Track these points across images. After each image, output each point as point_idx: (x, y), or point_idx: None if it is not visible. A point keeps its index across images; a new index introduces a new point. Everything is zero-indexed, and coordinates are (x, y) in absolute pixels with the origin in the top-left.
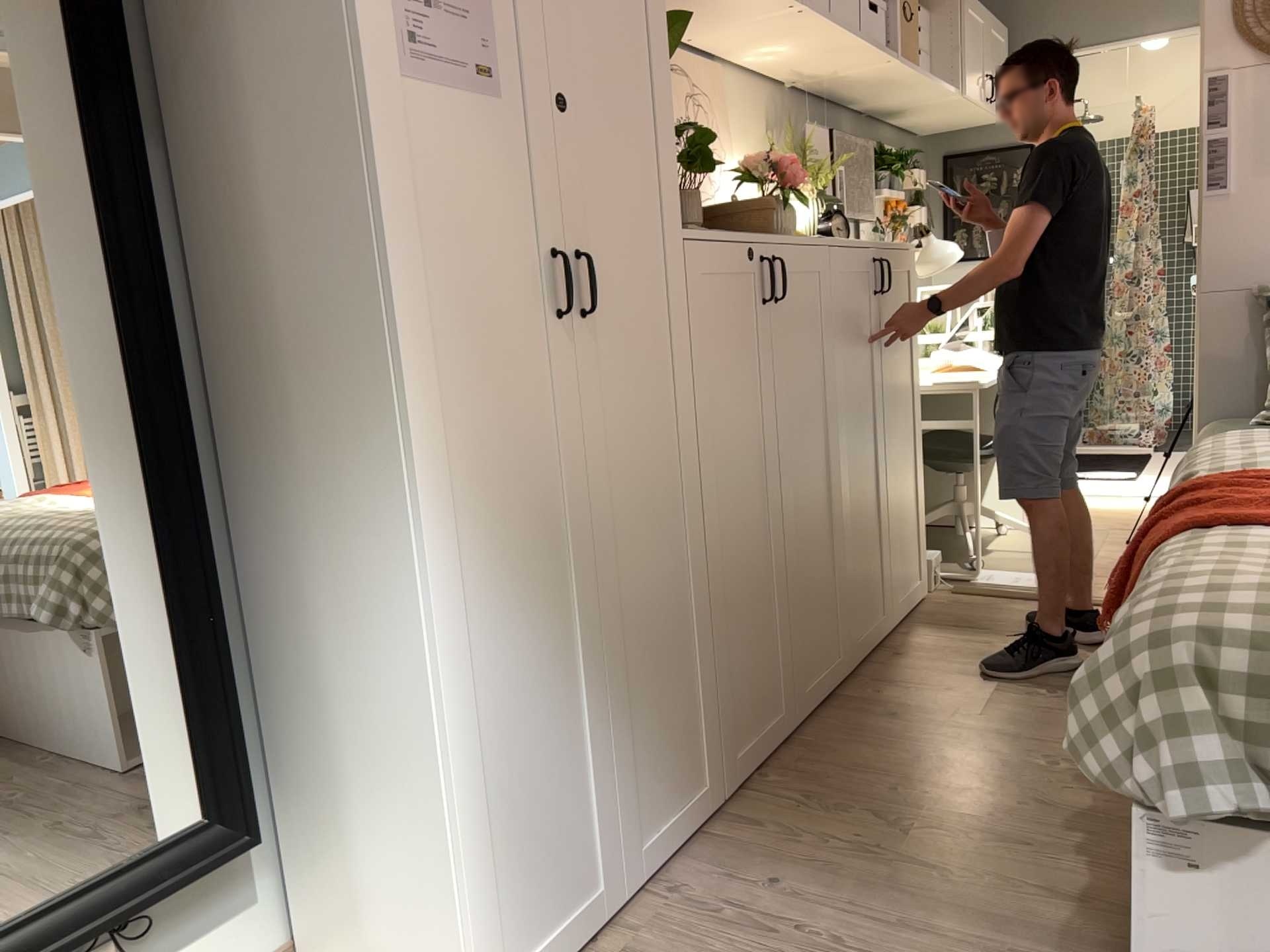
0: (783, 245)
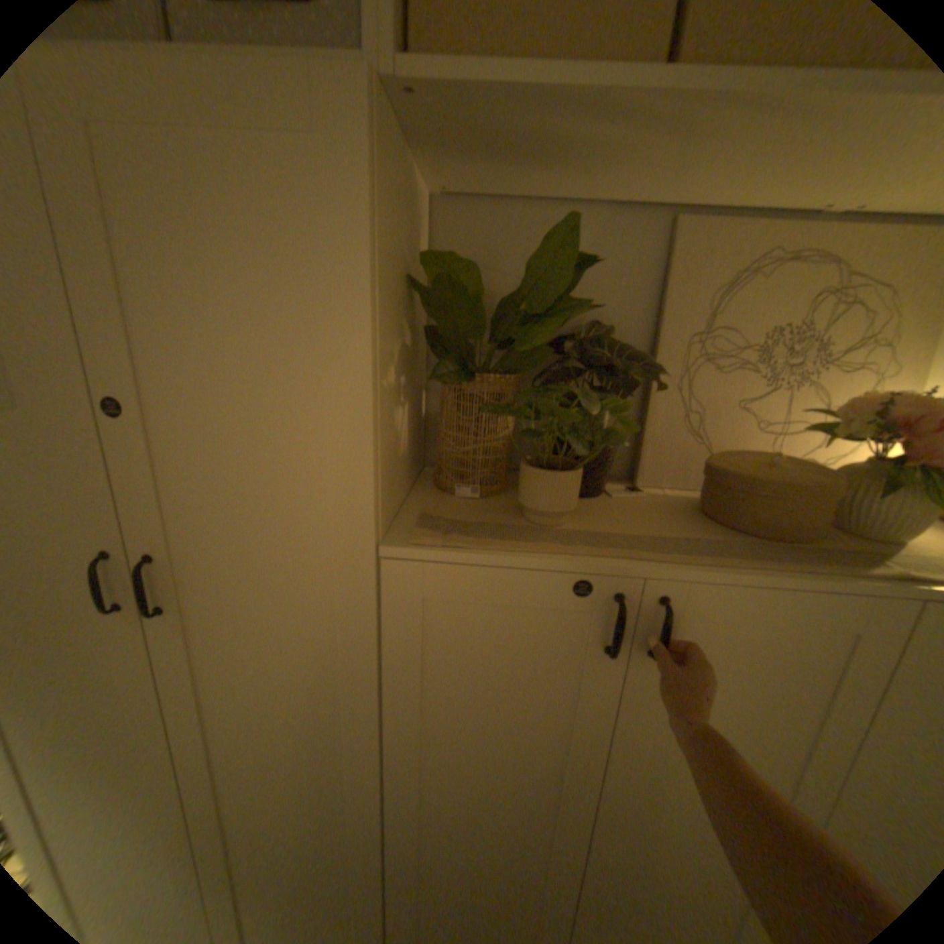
0: (706, 586)
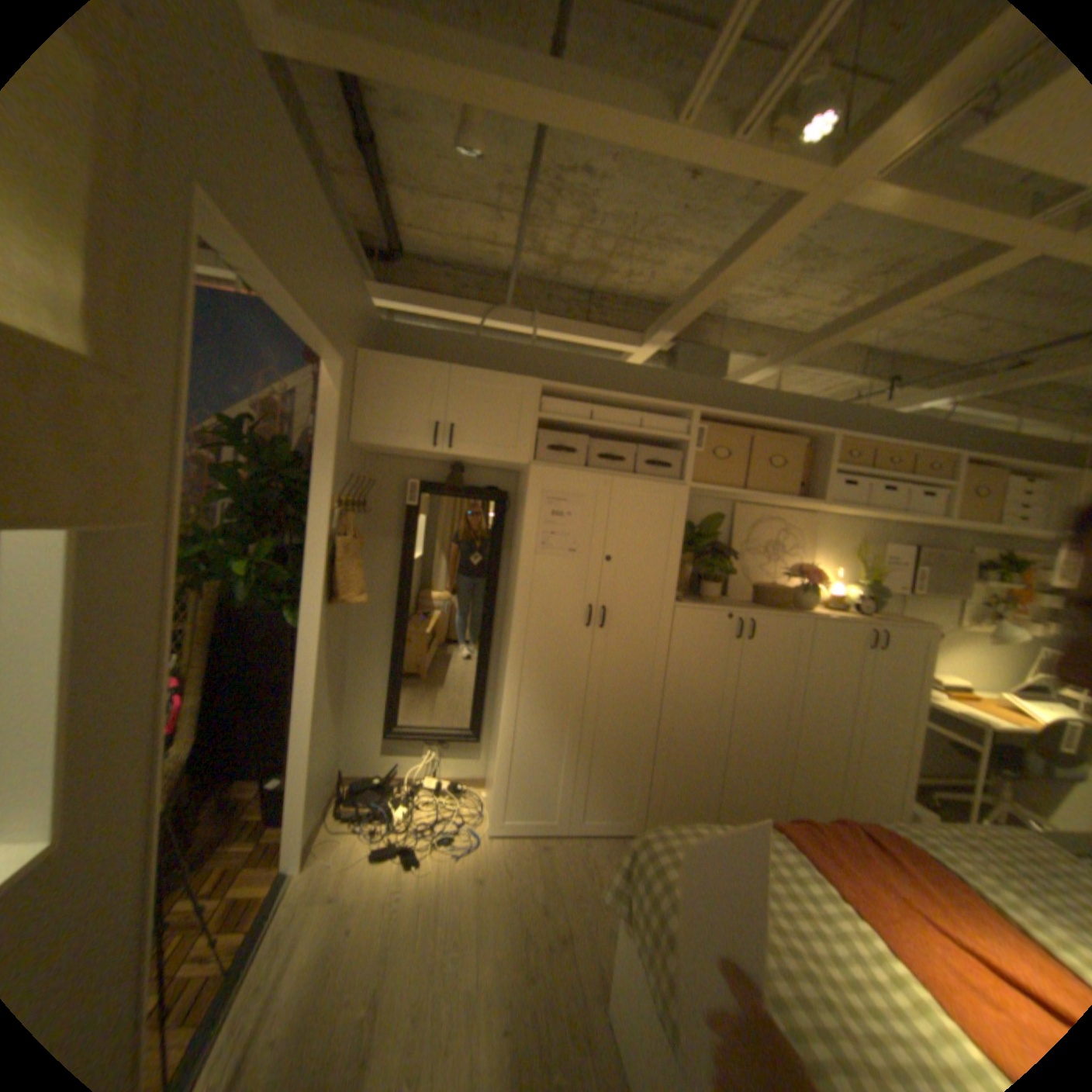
0: (762, 617)
